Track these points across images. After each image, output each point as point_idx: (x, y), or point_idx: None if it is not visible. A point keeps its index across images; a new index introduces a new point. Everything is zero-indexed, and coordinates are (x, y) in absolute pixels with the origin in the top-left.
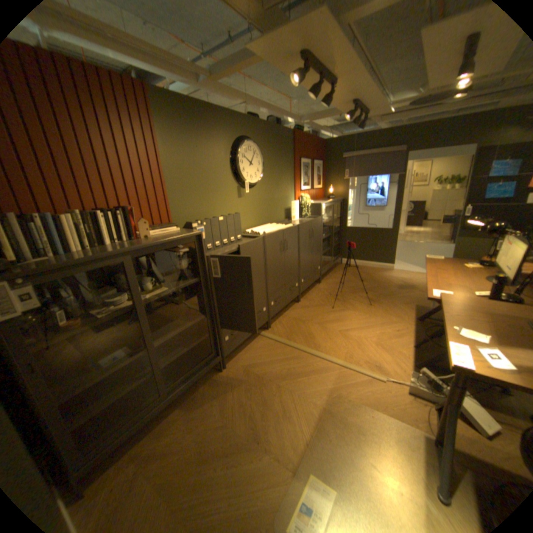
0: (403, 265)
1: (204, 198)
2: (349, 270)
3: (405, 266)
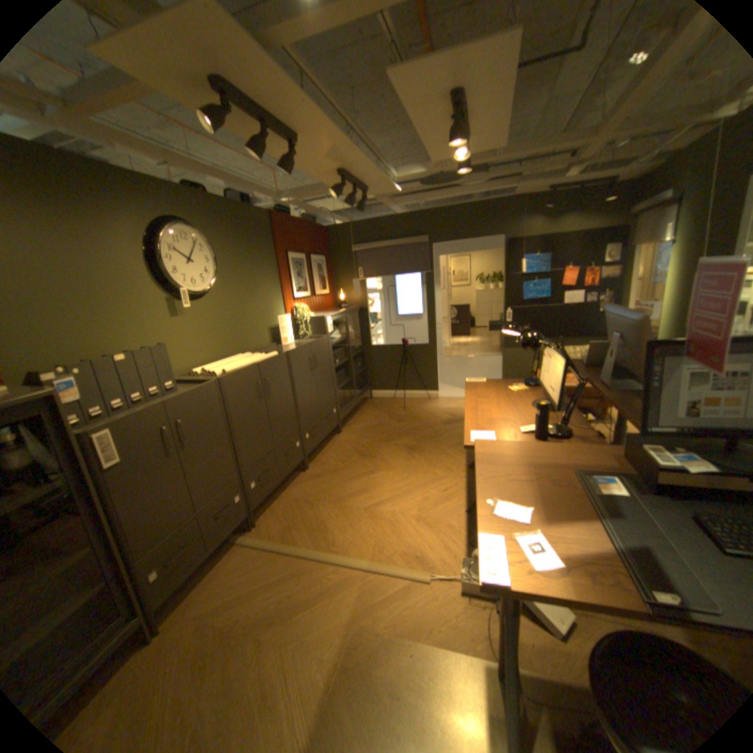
0: (451, 391)
1: (90, 322)
2: (382, 406)
3: (453, 392)
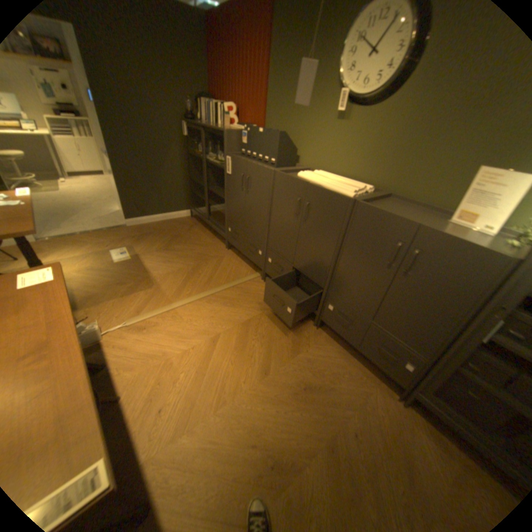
0: None
1: (293, 110)
2: None
3: None
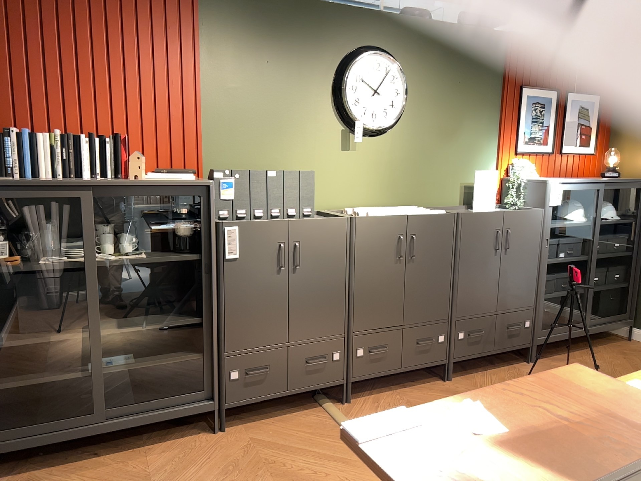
0: None
1: (269, 142)
2: (638, 356)
3: None
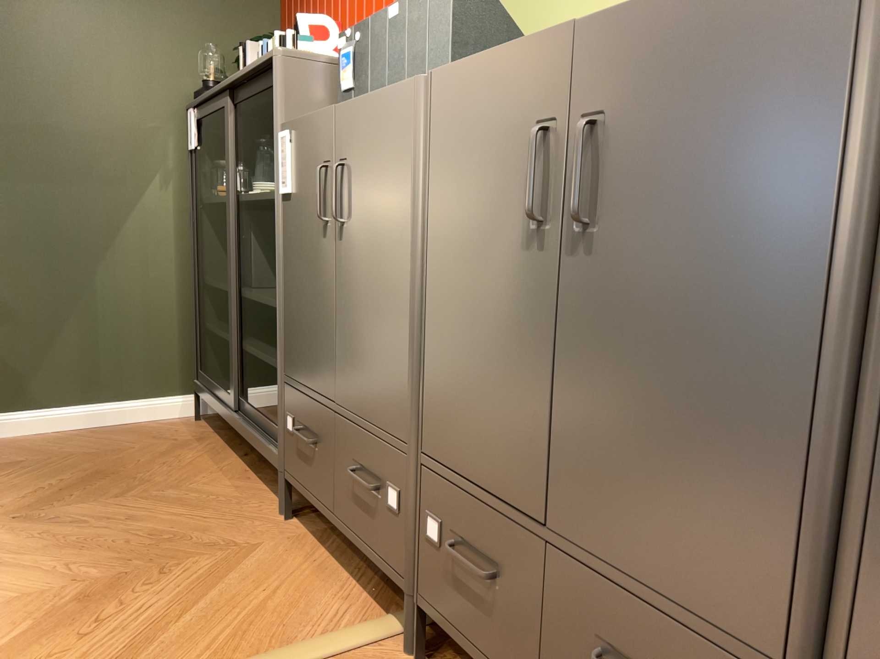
0: None
1: None
2: None
3: None
